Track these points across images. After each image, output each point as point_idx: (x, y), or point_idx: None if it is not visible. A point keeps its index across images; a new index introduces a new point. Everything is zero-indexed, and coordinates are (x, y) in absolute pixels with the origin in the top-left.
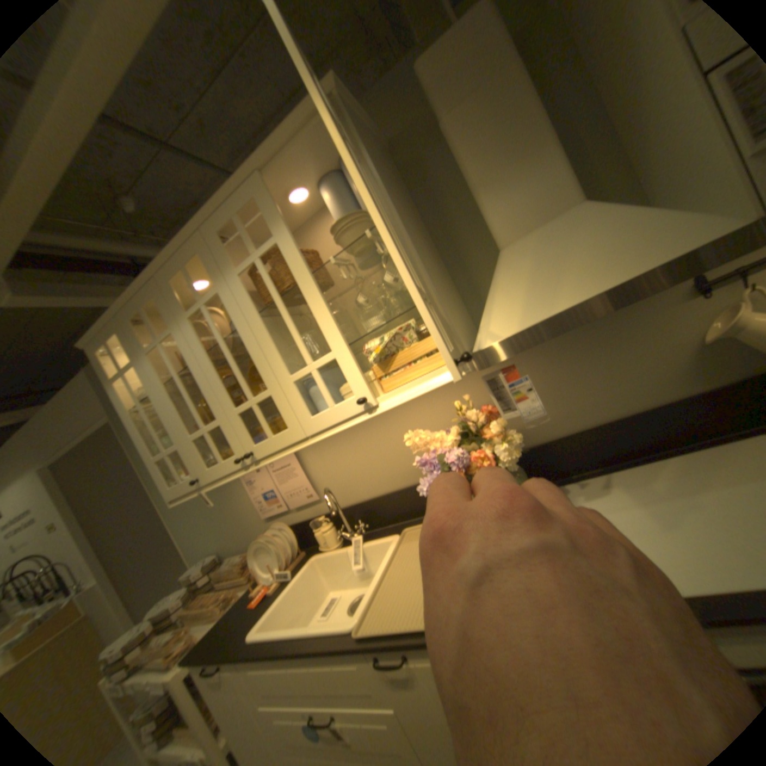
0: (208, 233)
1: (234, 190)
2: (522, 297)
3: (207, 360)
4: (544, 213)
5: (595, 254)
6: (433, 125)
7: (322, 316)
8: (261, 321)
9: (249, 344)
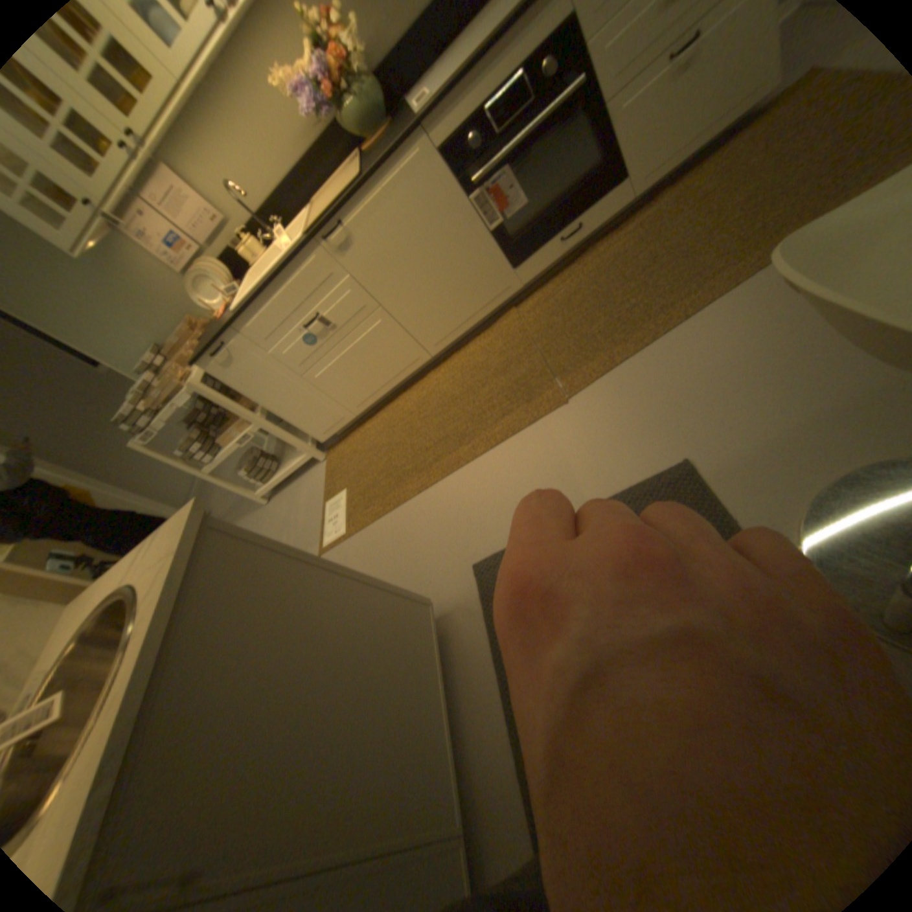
0: None
1: None
2: None
3: None
4: None
5: None
6: None
7: None
8: None
9: None
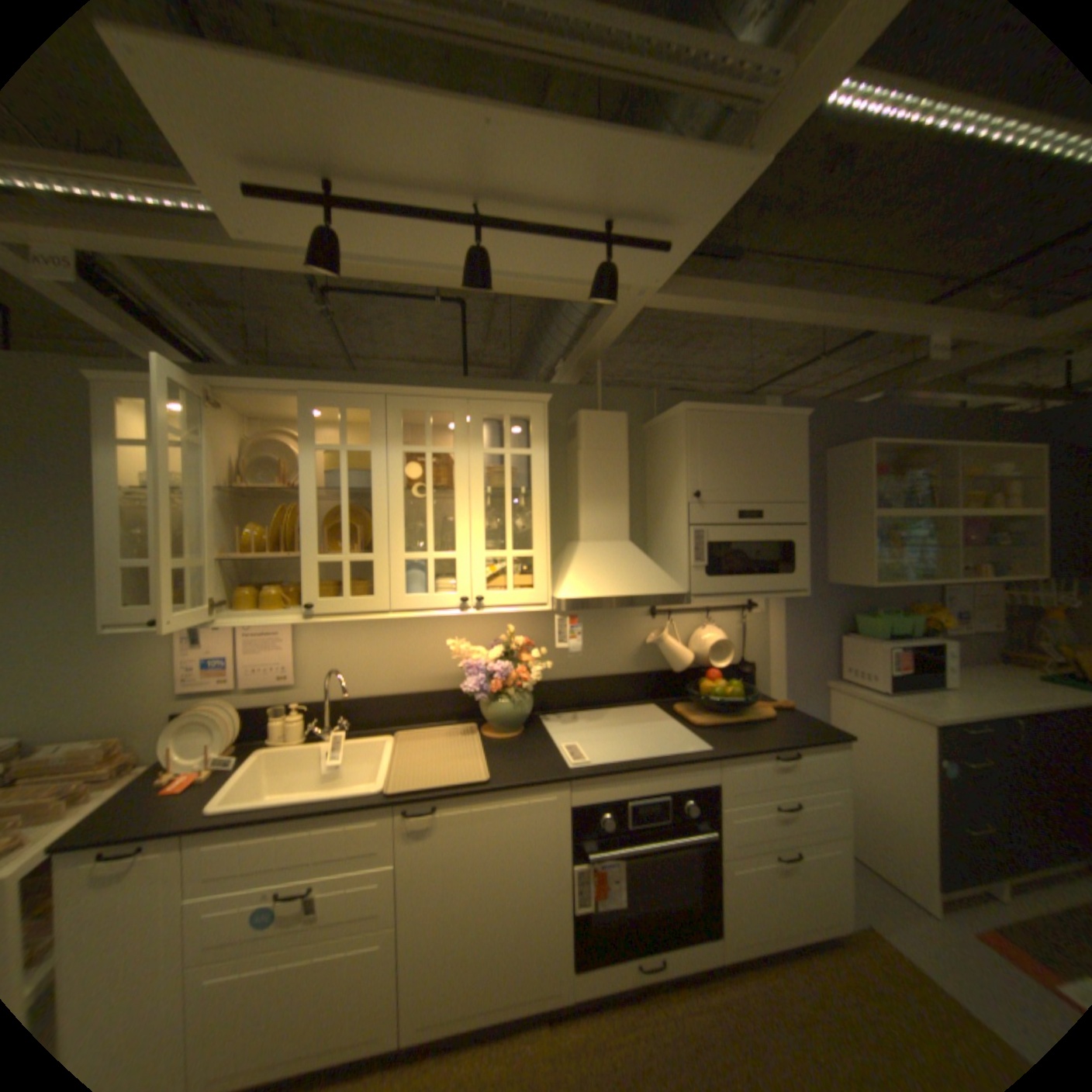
0: (392, 401)
1: (440, 394)
2: (592, 578)
3: (310, 496)
4: (610, 534)
5: (631, 573)
6: (564, 433)
7: (462, 522)
8: (402, 496)
9: (373, 506)
